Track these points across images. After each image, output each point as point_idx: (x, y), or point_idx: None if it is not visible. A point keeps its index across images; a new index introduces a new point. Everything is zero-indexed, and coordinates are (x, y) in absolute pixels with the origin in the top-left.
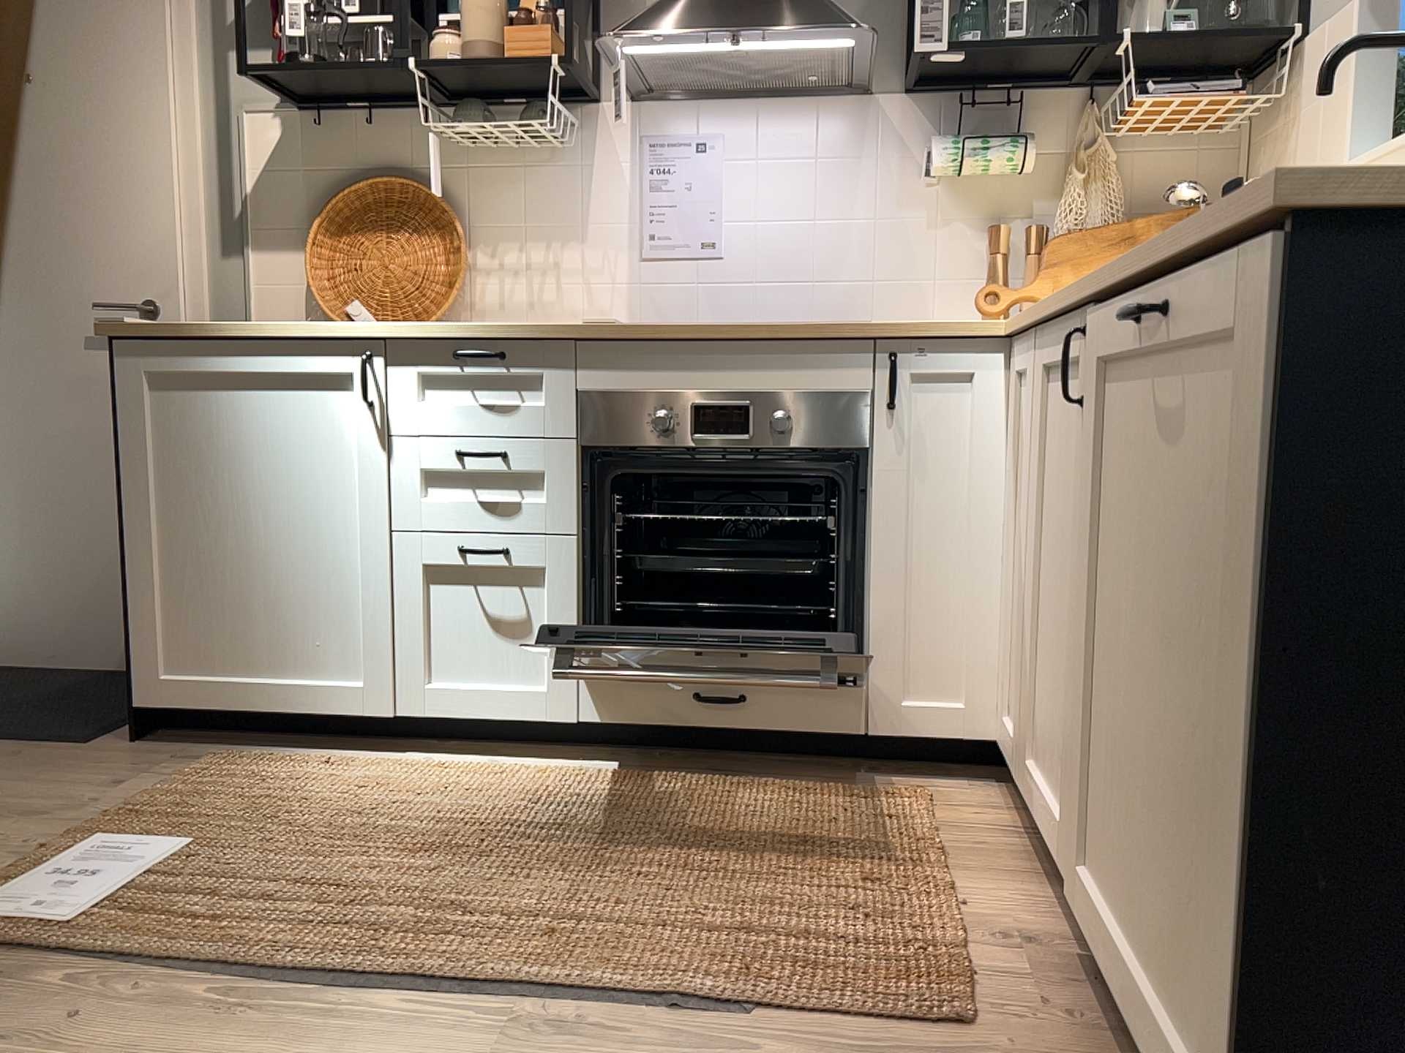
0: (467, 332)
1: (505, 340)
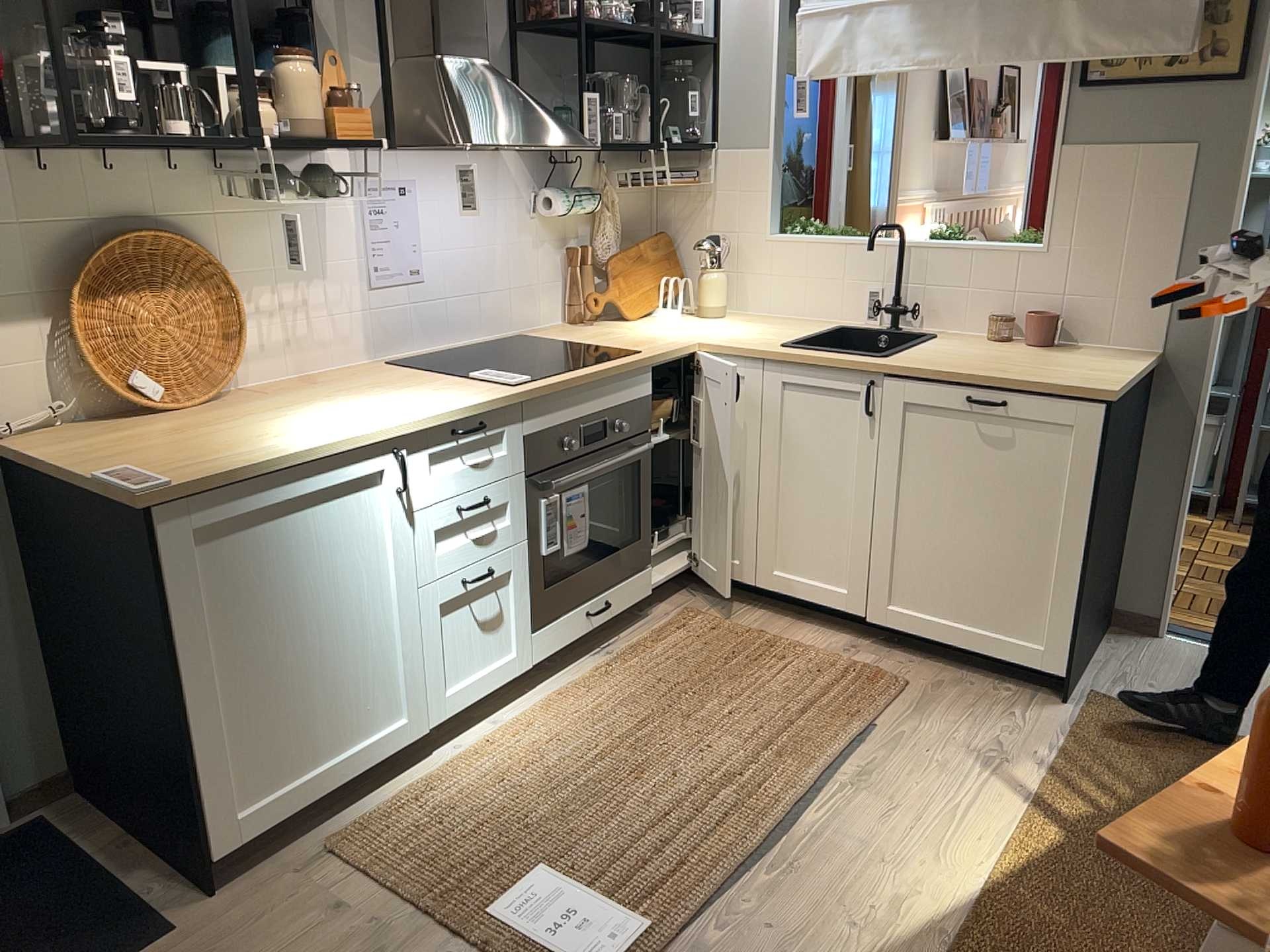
0: (465, 413)
1: (484, 412)
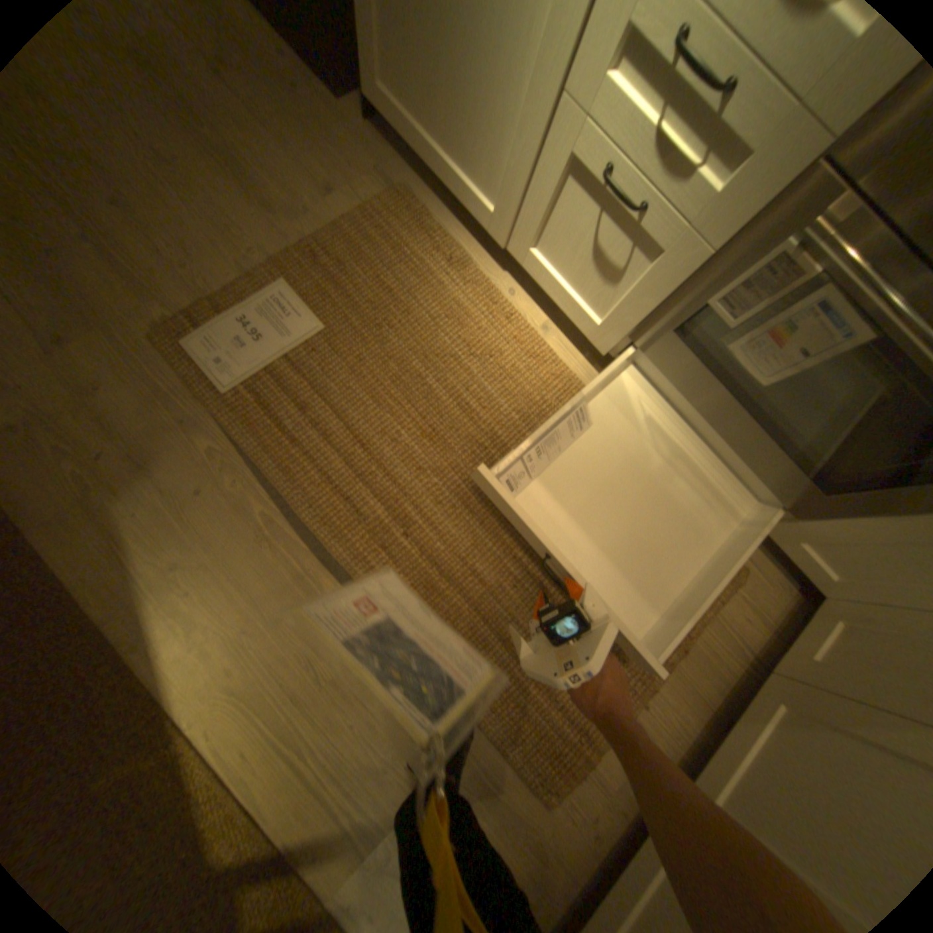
0: None
1: None
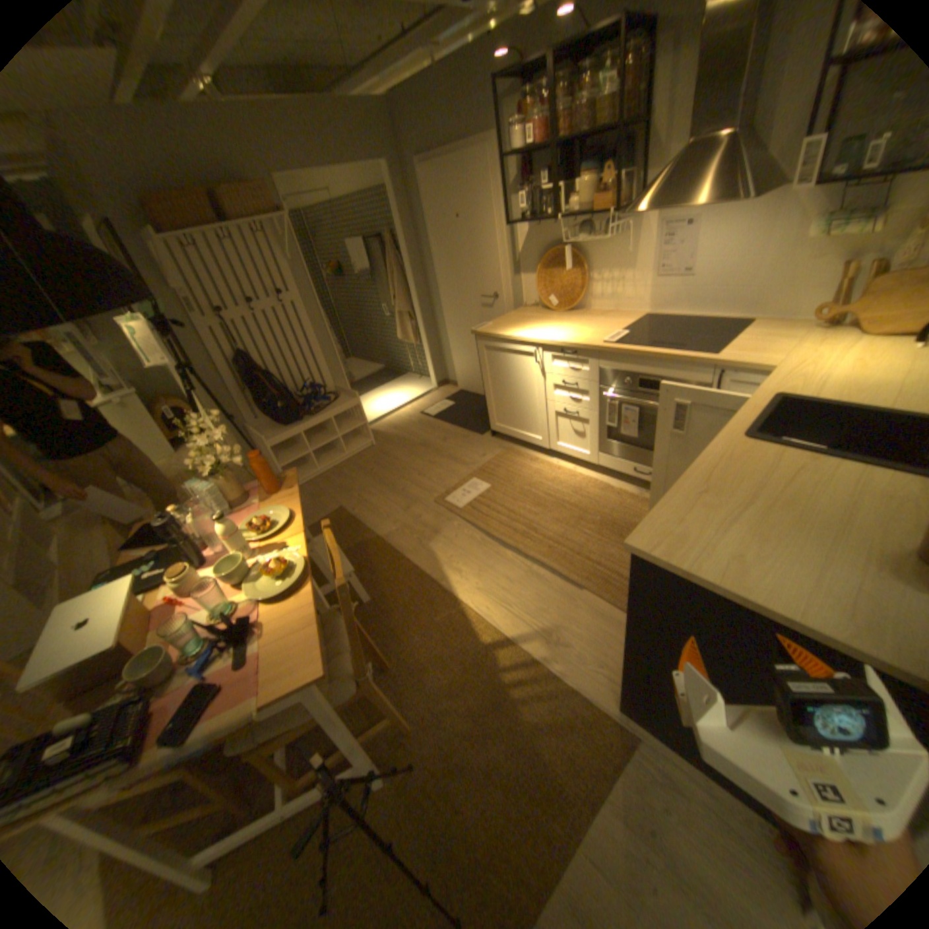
0: (563, 345)
1: (575, 348)
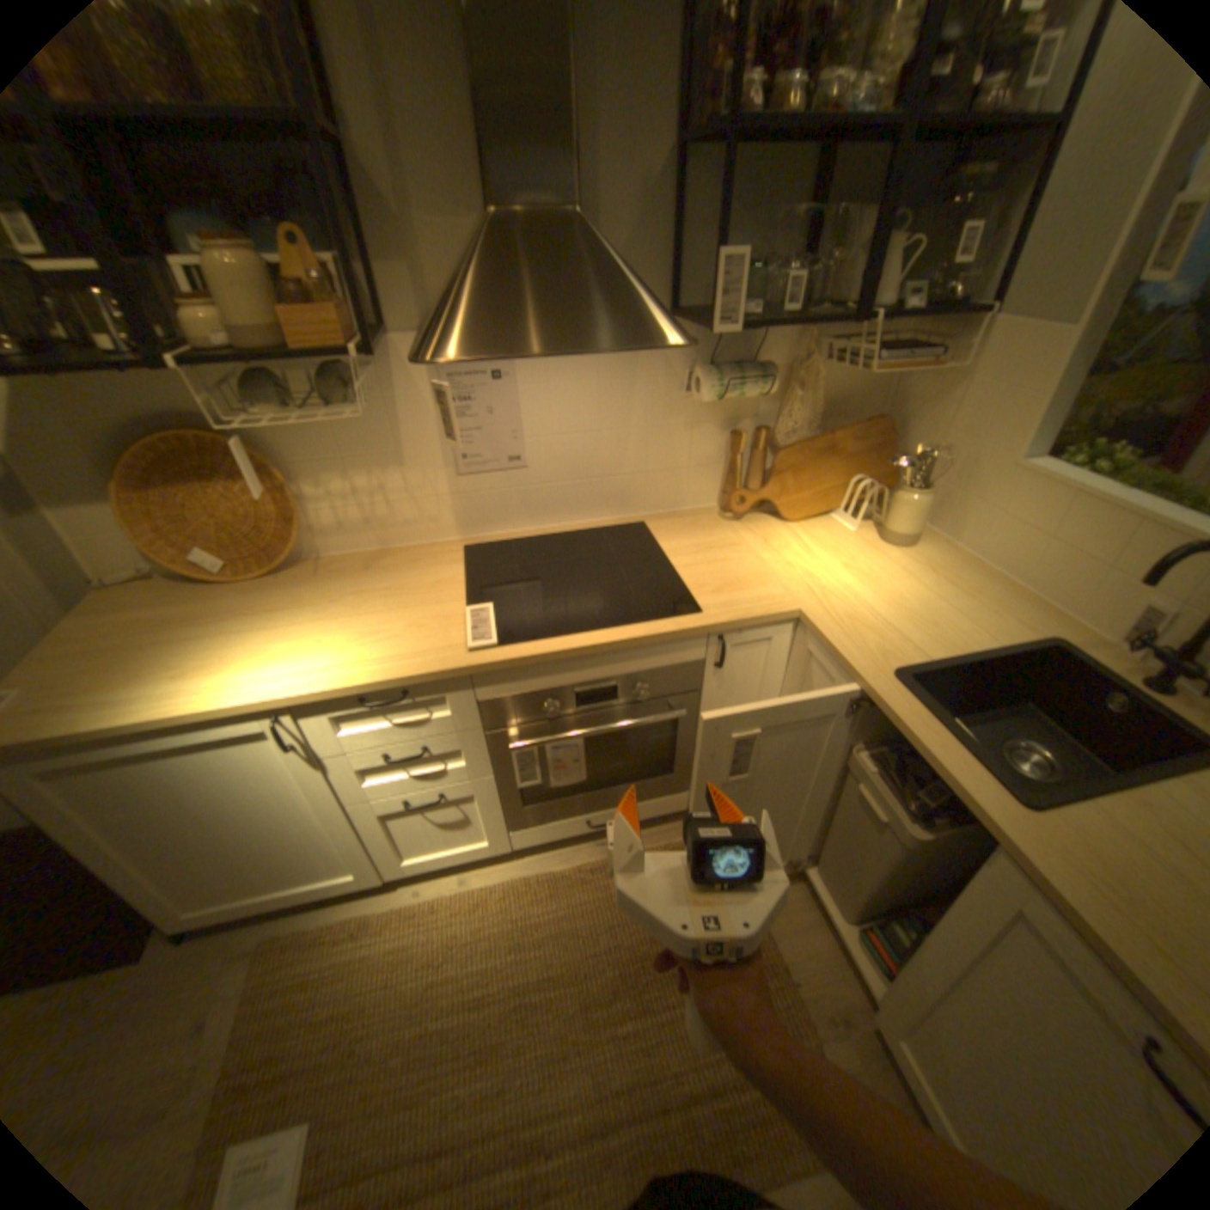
0: (370, 686)
1: (407, 683)
